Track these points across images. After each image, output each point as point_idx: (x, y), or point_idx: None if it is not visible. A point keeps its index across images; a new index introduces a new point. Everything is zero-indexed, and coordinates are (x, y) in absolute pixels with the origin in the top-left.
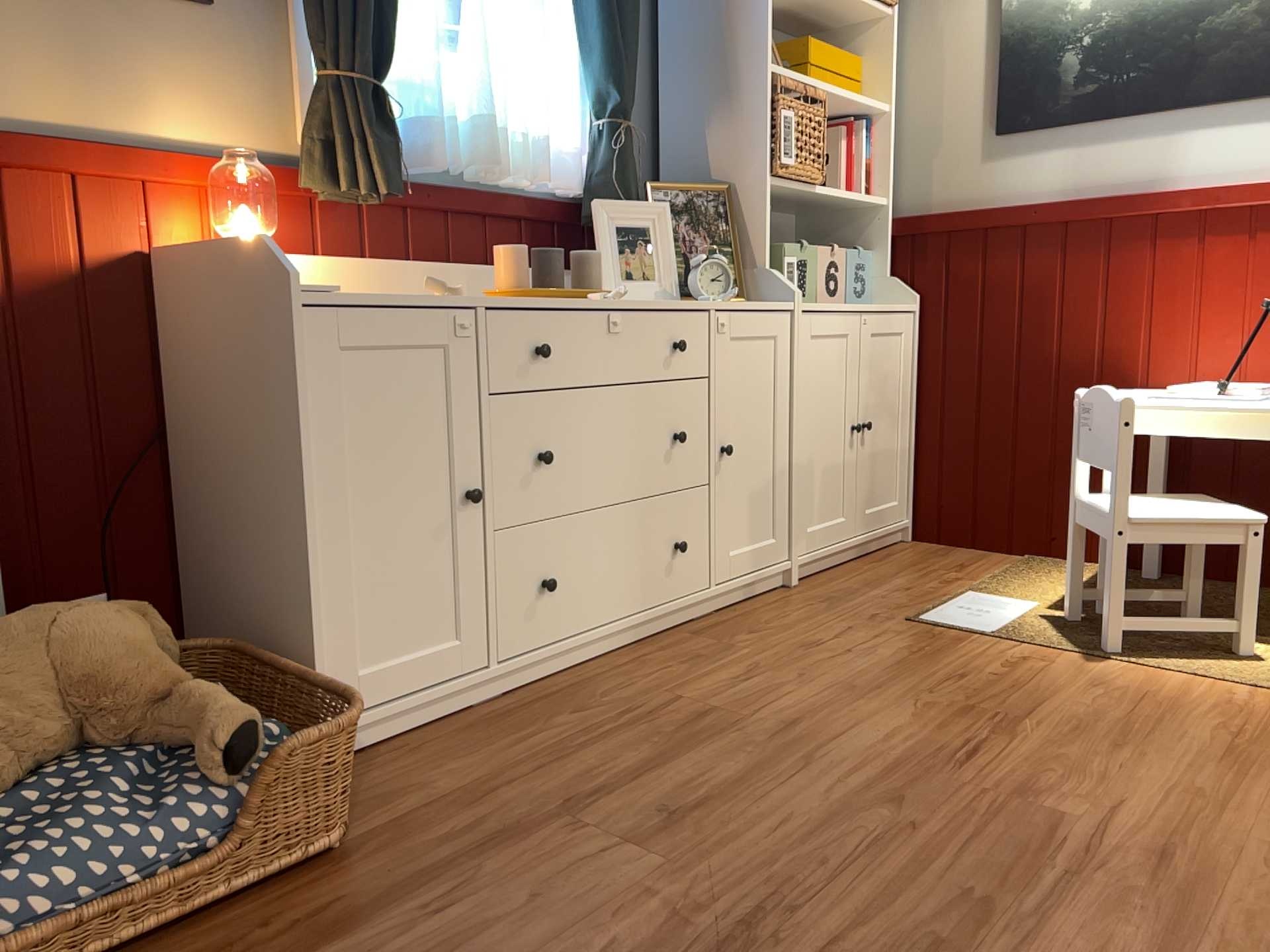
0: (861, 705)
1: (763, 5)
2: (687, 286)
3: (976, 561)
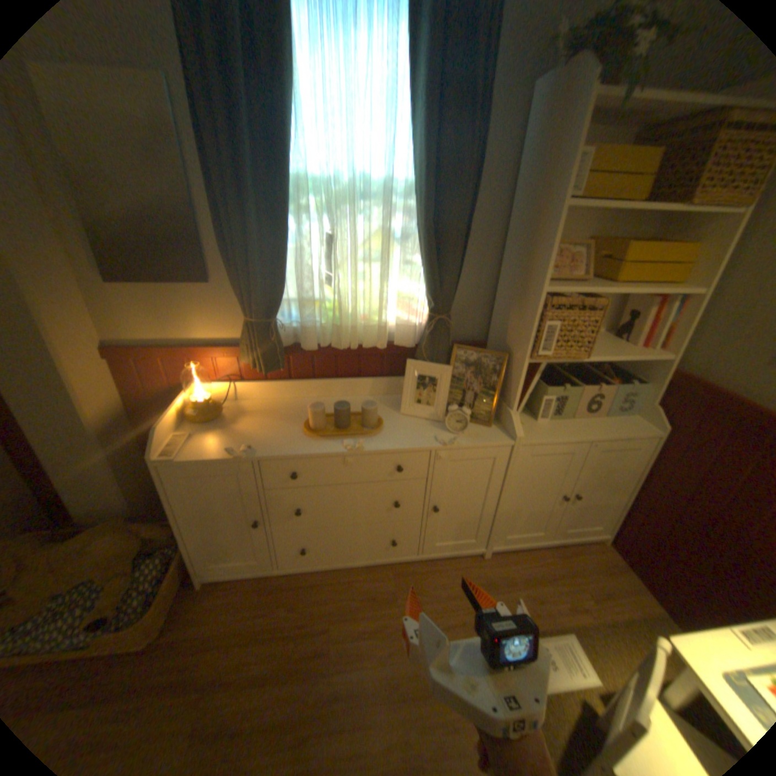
0: (379, 711)
1: (551, 246)
2: (447, 417)
3: (625, 599)
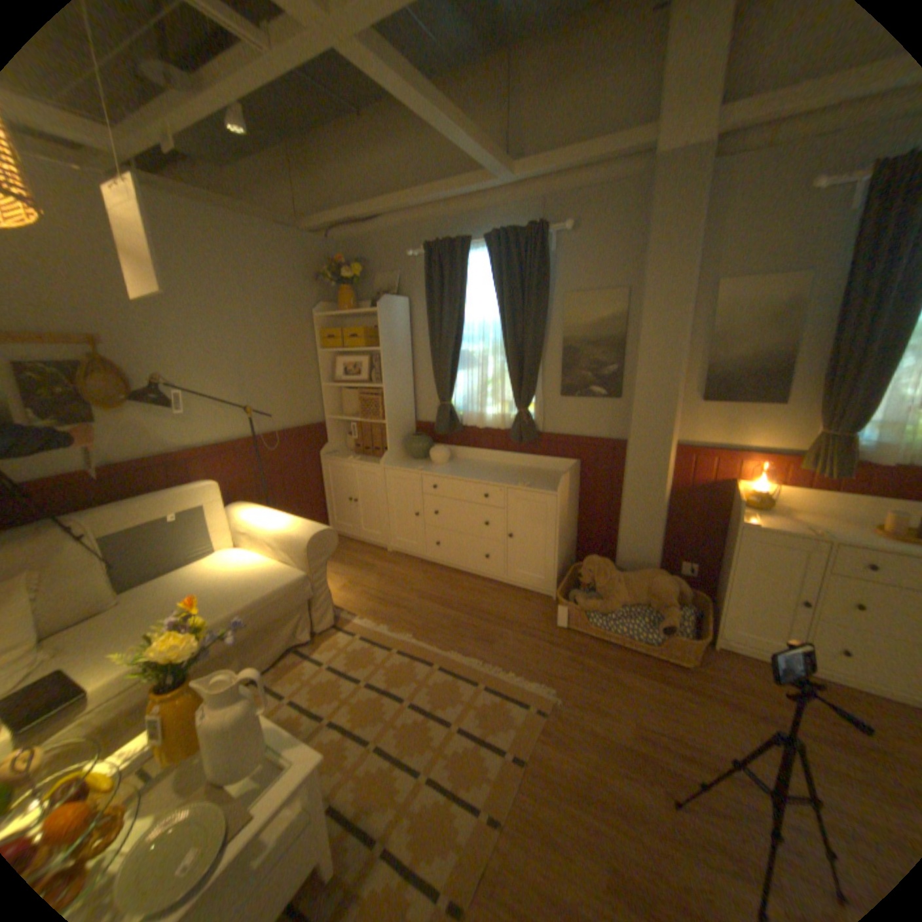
0: None
1: None
2: None
3: None
